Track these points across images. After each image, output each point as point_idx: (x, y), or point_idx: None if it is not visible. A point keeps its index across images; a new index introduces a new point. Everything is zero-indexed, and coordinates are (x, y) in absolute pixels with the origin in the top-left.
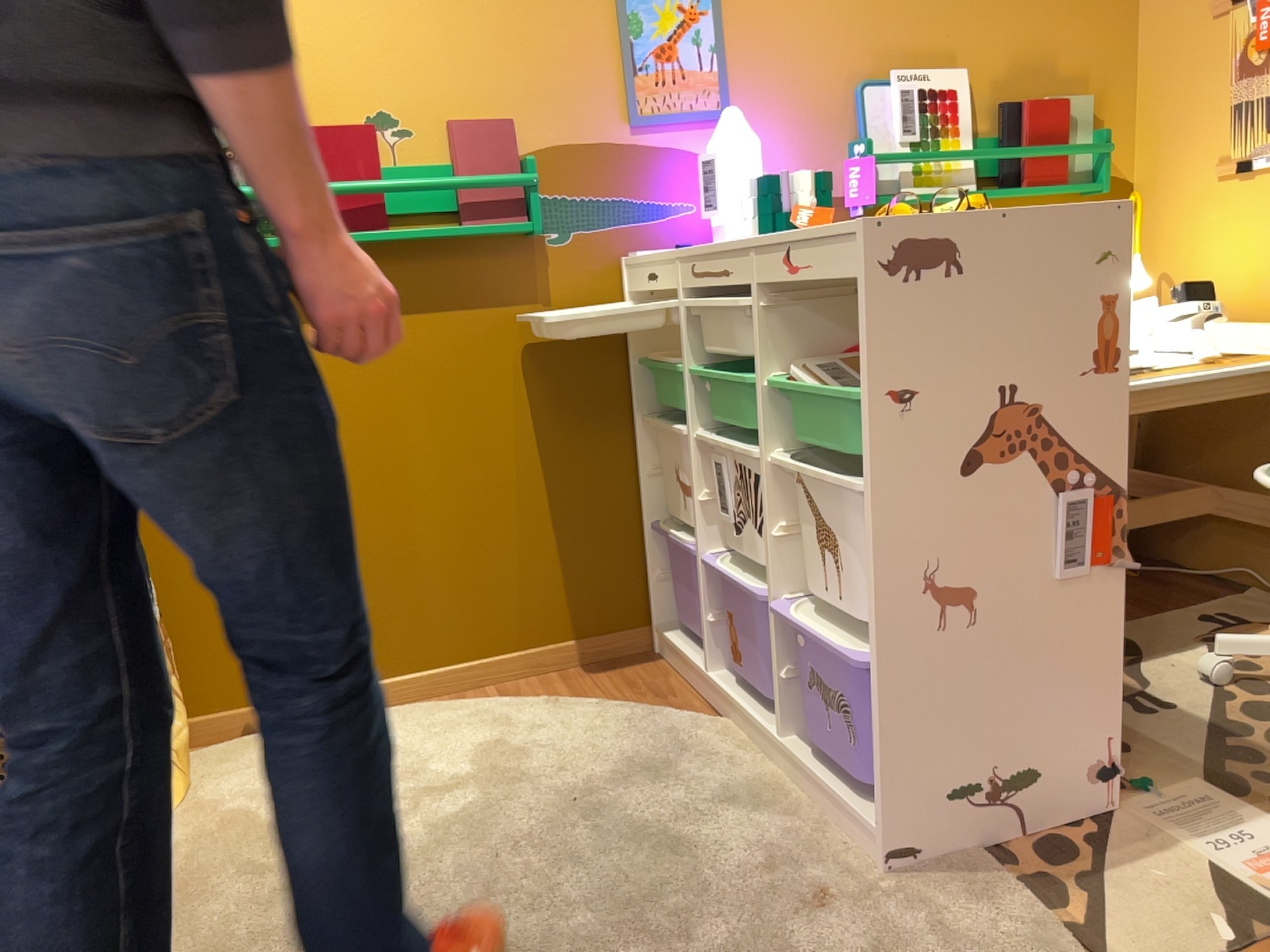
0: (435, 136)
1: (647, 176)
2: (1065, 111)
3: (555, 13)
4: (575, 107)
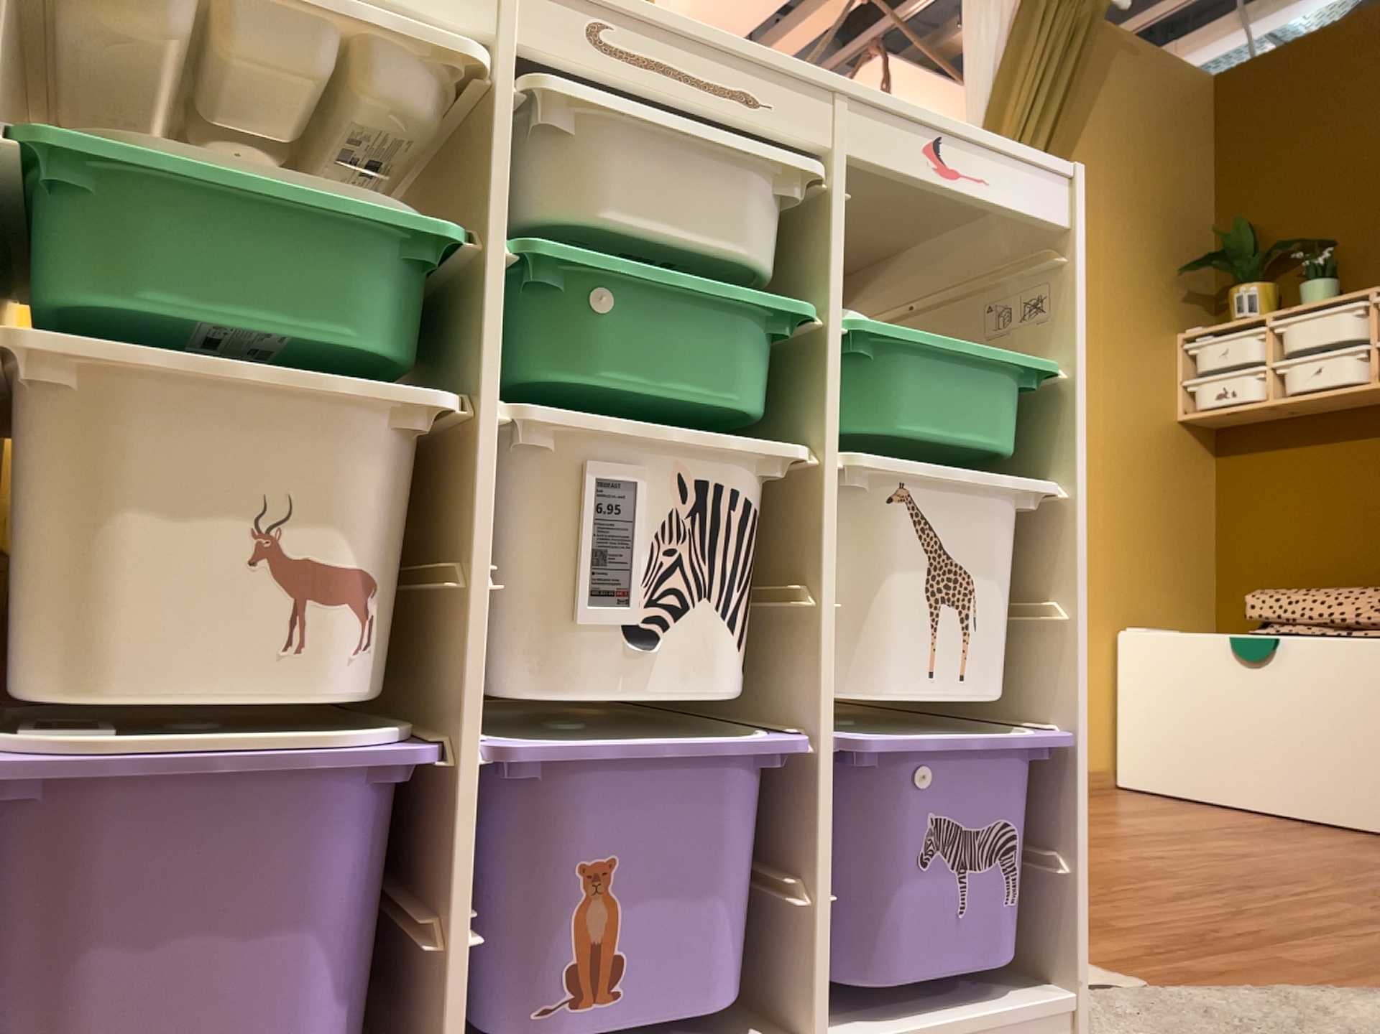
0: None
1: None
2: None
3: None
4: None
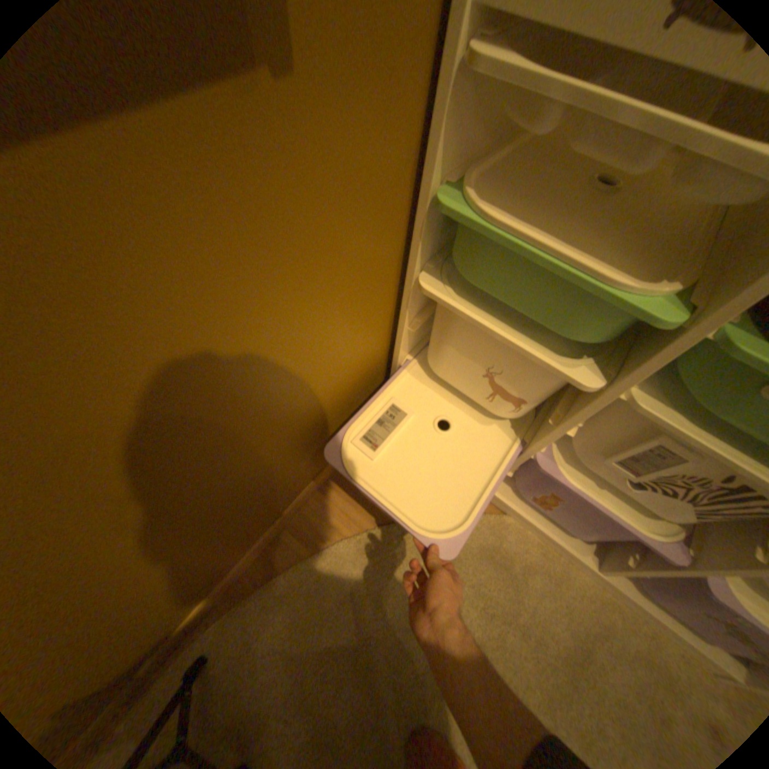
0: None
1: None
2: None
3: None
4: None
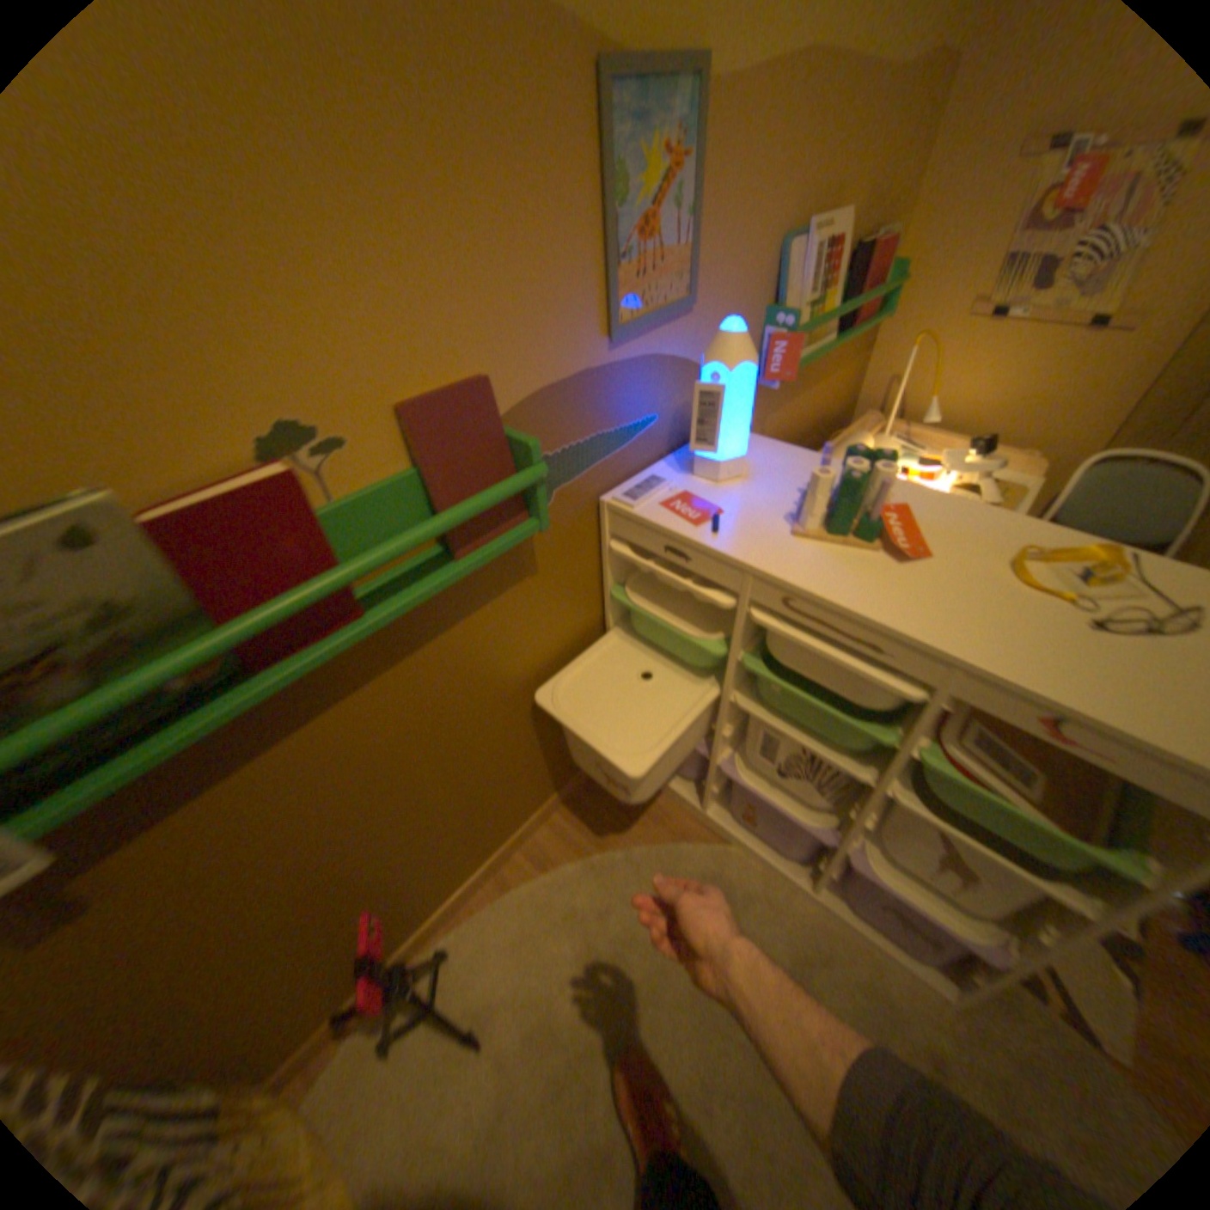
0: (384, 432)
1: (621, 399)
2: (896, 246)
3: (525, 167)
4: (555, 330)
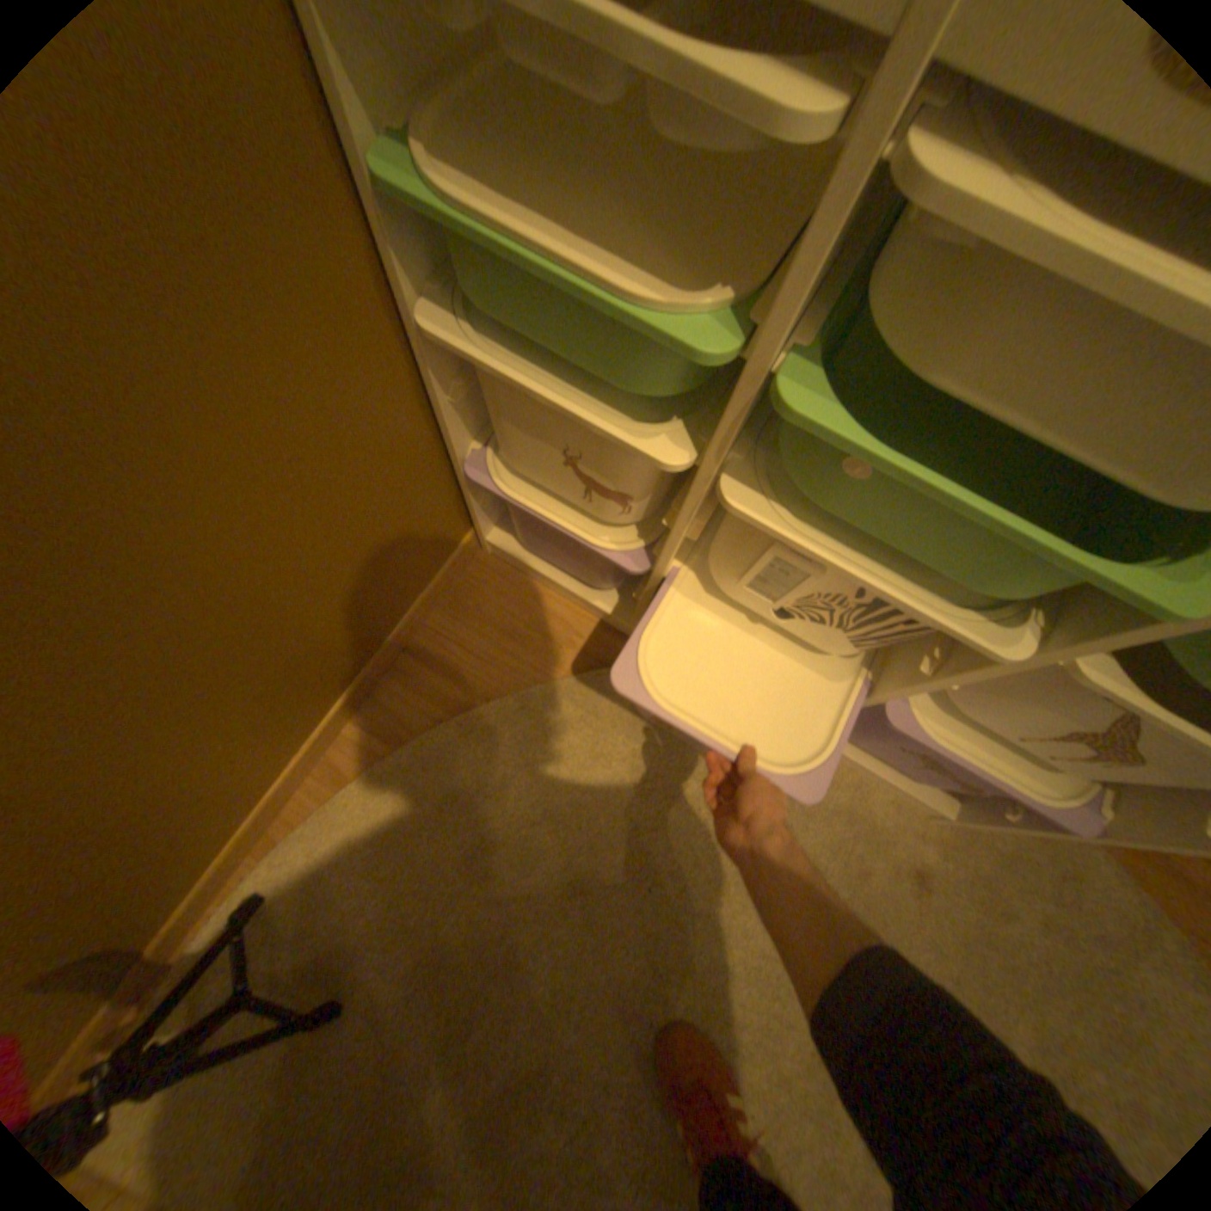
0: None
1: None
2: None
3: None
4: None
